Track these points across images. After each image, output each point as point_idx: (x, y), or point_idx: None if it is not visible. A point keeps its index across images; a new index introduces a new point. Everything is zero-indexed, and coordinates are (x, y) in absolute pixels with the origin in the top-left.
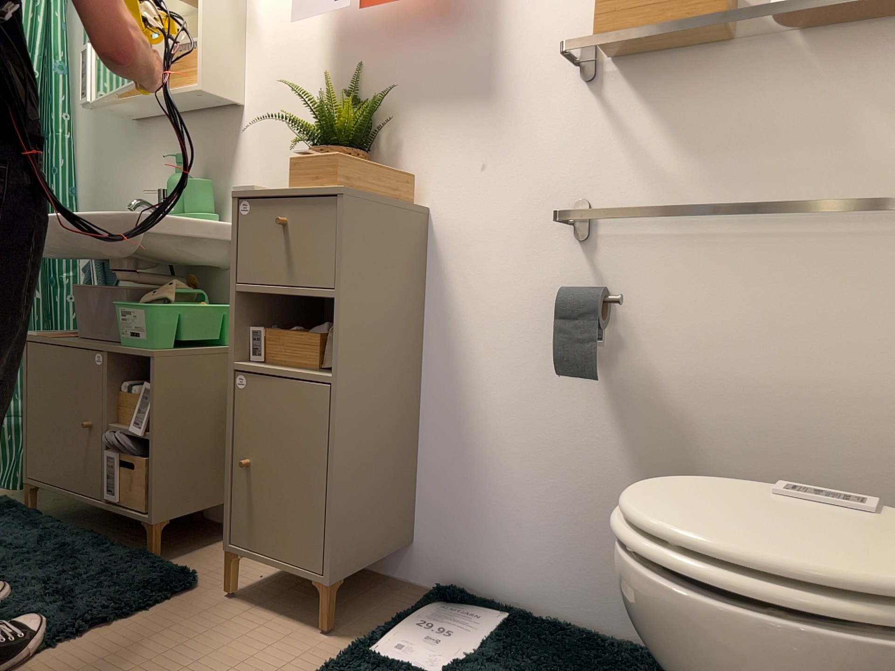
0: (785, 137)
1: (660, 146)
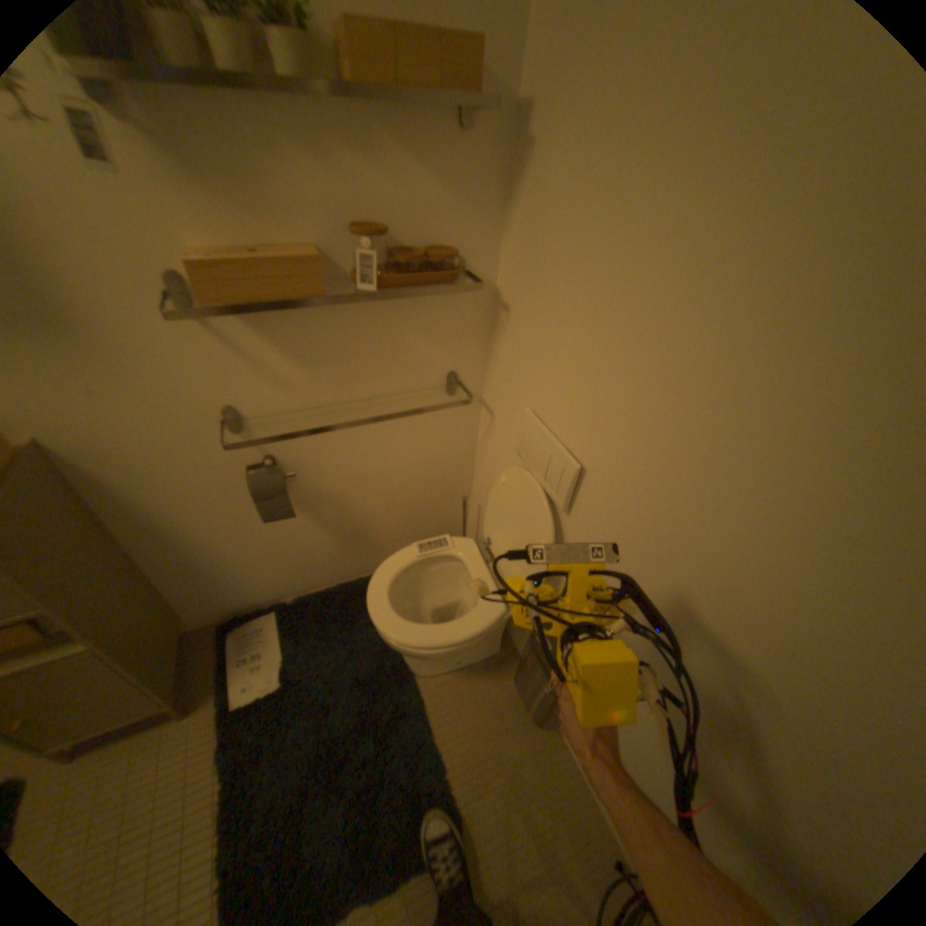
0: (374, 350)
1: (286, 361)
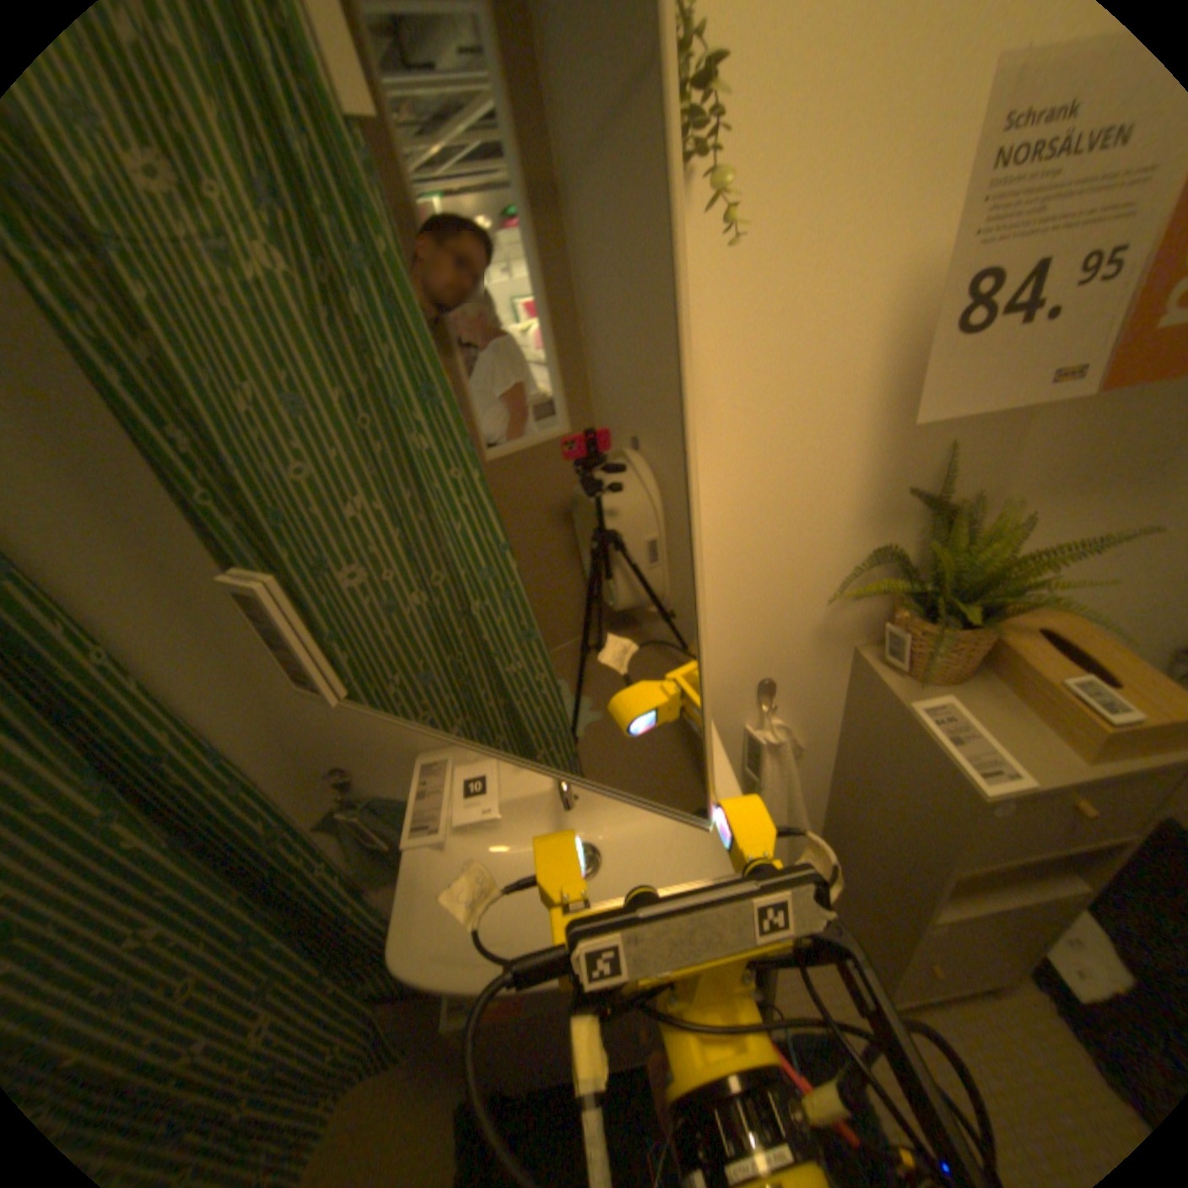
0: None
1: None
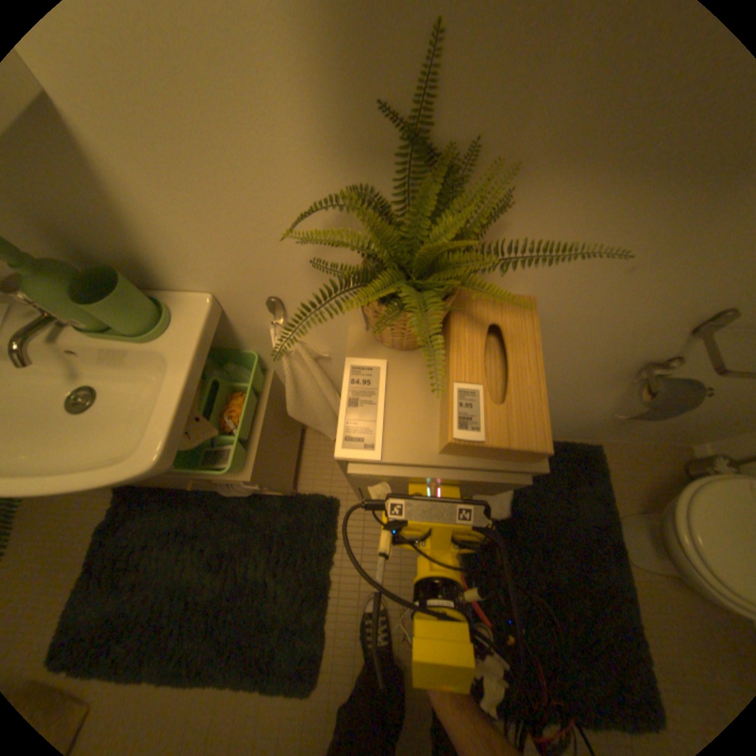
0: None
1: None
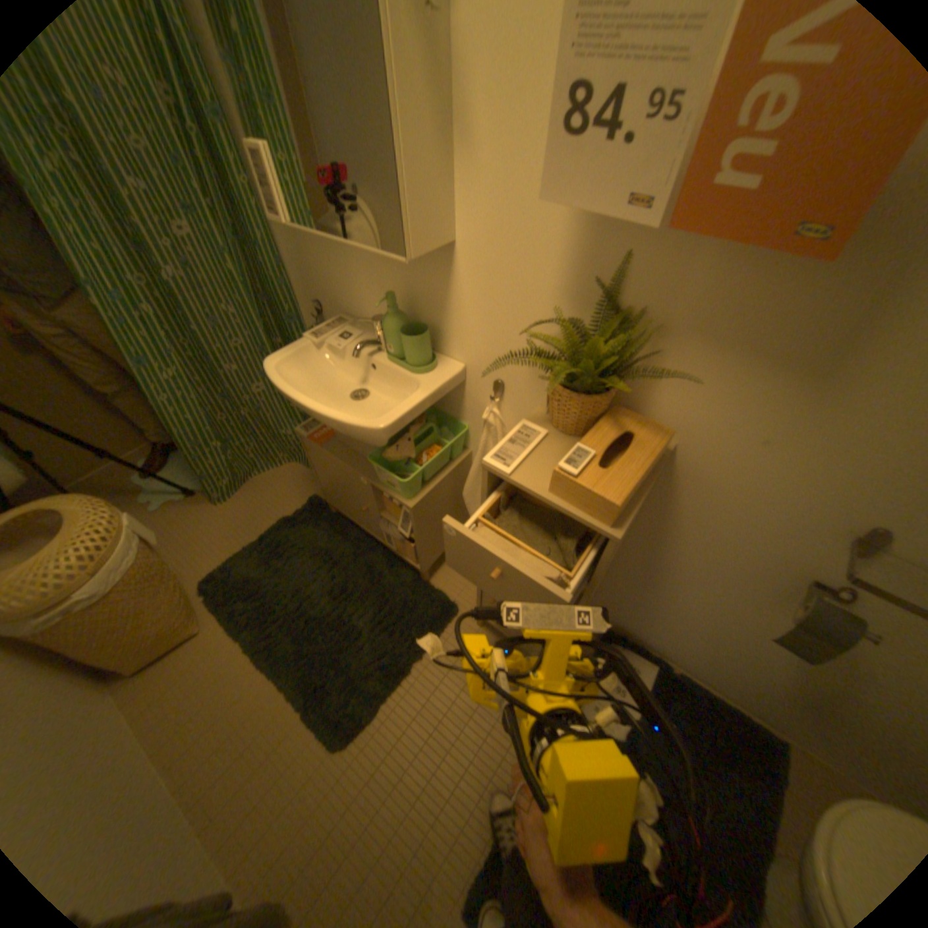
0: None
1: None
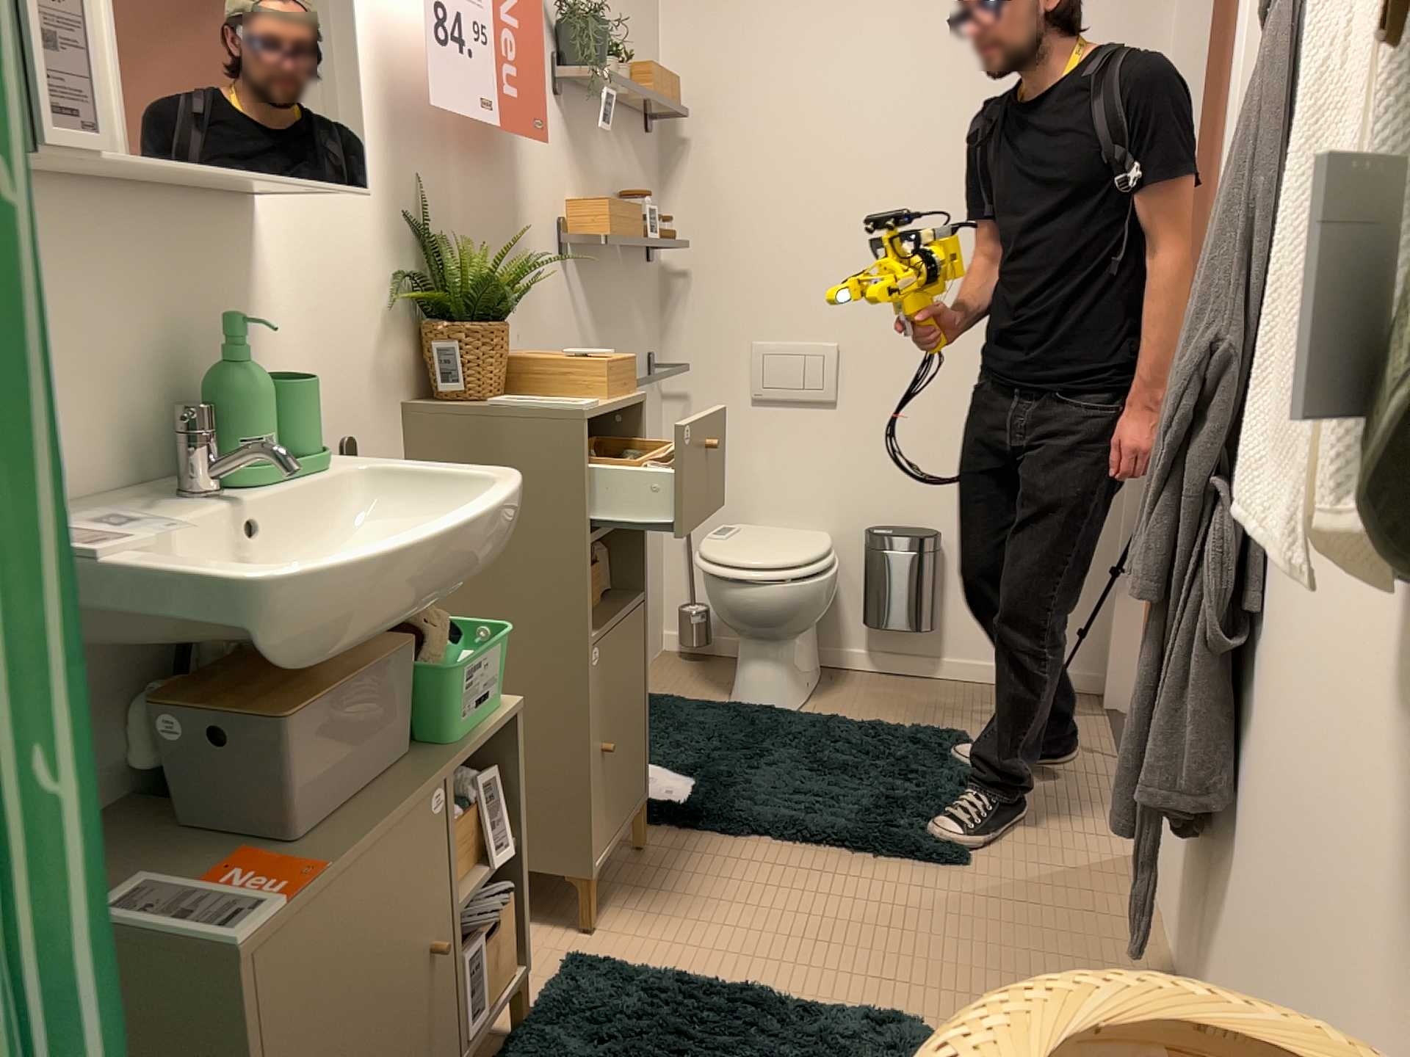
0: (622, 319)
1: (591, 322)
